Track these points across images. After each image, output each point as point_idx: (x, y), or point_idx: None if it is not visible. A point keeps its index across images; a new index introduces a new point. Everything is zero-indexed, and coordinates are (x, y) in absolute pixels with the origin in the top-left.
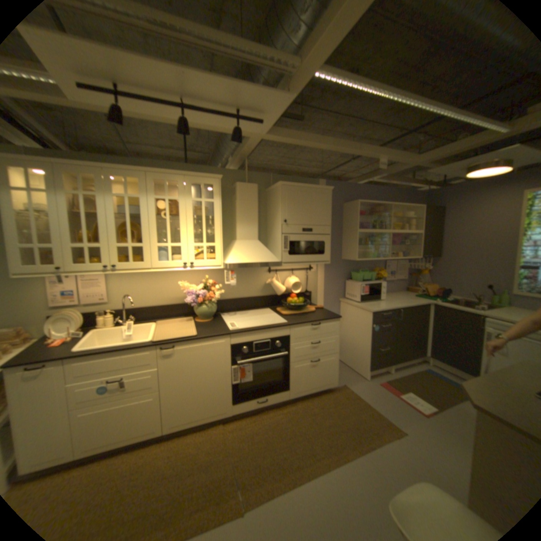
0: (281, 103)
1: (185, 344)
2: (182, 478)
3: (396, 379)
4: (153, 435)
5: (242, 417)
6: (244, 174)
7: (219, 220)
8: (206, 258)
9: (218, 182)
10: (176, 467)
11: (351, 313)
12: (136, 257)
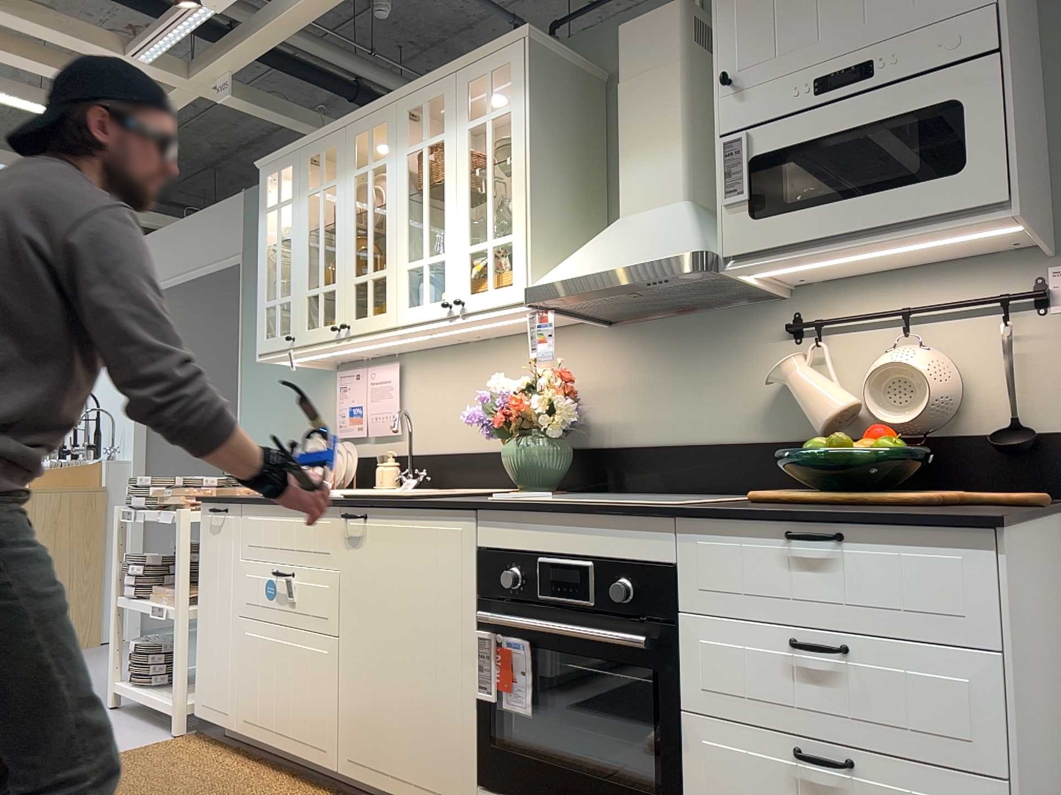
0: None
1: (381, 515)
2: None
3: None
4: (323, 758)
5: None
6: None
7: (519, 160)
8: (488, 282)
9: (518, 49)
10: None
11: None
12: (385, 304)
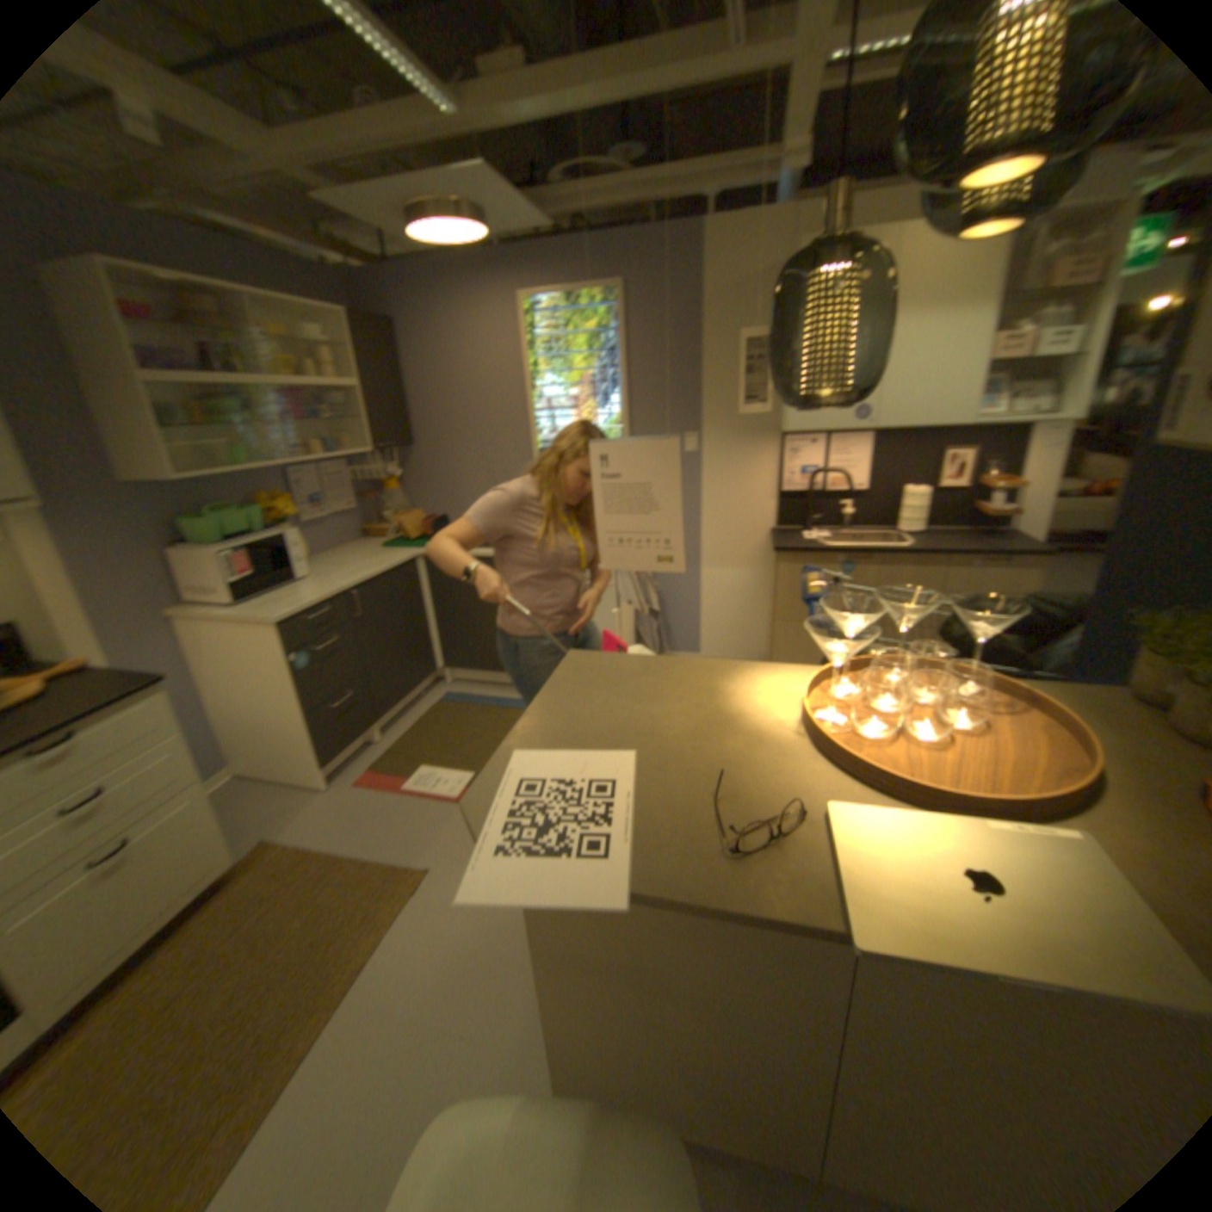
0: None
1: None
2: None
3: (384, 751)
4: None
5: None
6: None
7: None
8: None
9: None
10: None
11: (210, 644)
12: None
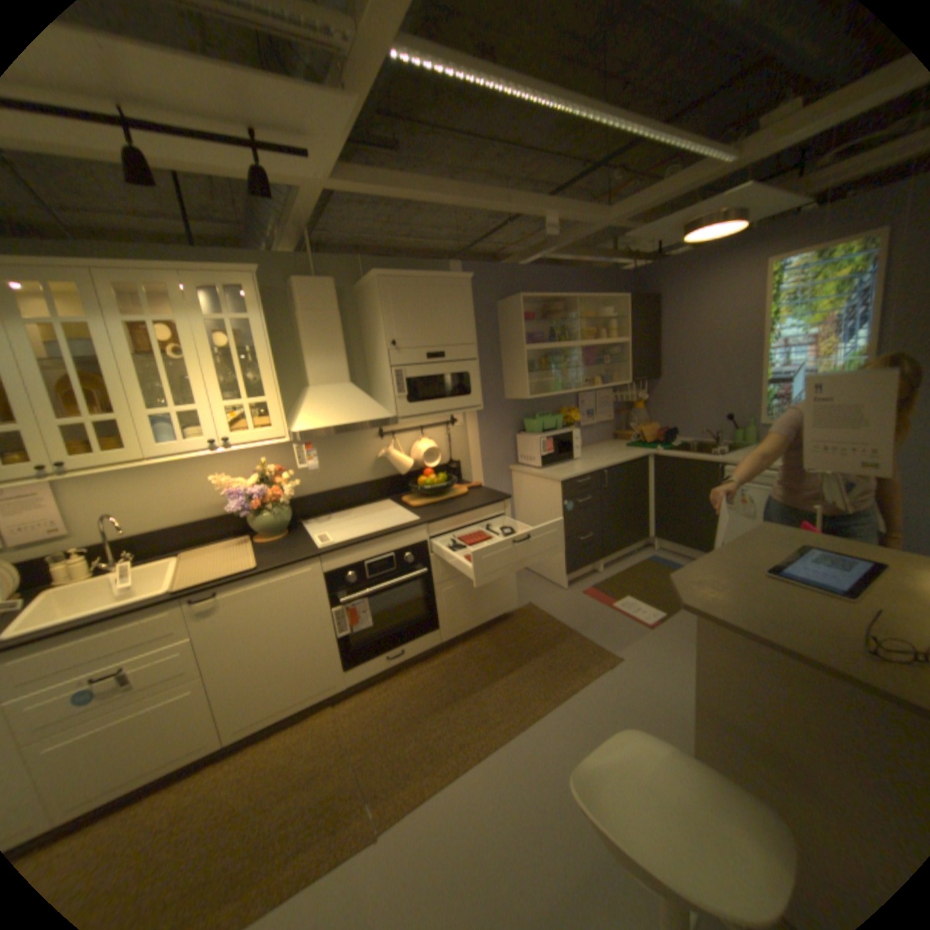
0: (339, 114)
1: (235, 586)
2: (265, 808)
3: (606, 579)
4: (203, 751)
5: (364, 686)
6: (304, 260)
7: (265, 353)
8: (251, 426)
9: (250, 277)
10: (254, 792)
11: (528, 487)
12: (105, 440)
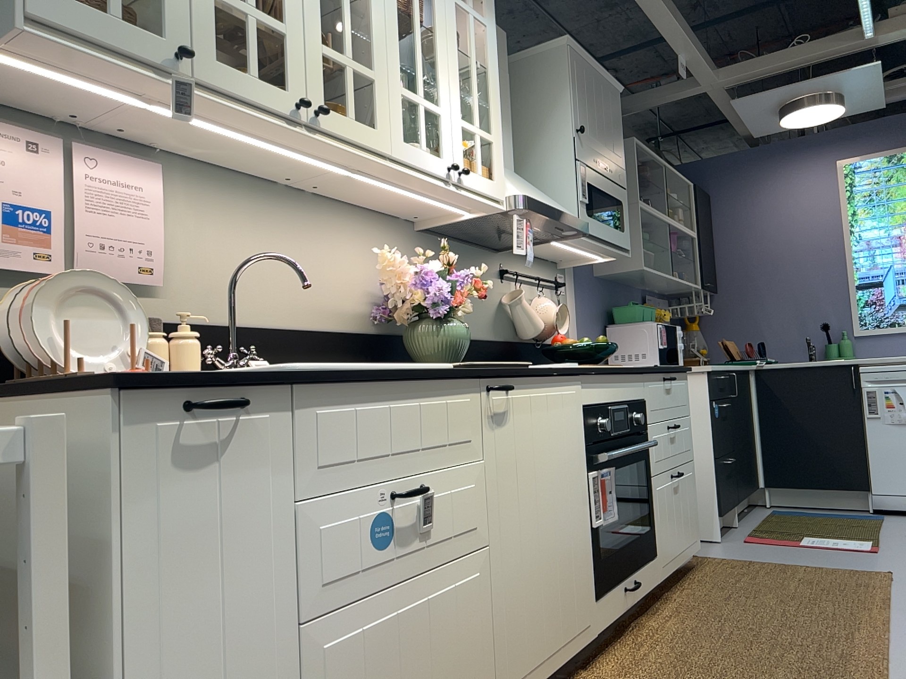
0: None
1: (523, 385)
2: None
3: (753, 528)
4: None
5: (596, 649)
6: None
7: (496, 77)
8: (480, 168)
9: None
10: None
11: None
12: (341, 109)
